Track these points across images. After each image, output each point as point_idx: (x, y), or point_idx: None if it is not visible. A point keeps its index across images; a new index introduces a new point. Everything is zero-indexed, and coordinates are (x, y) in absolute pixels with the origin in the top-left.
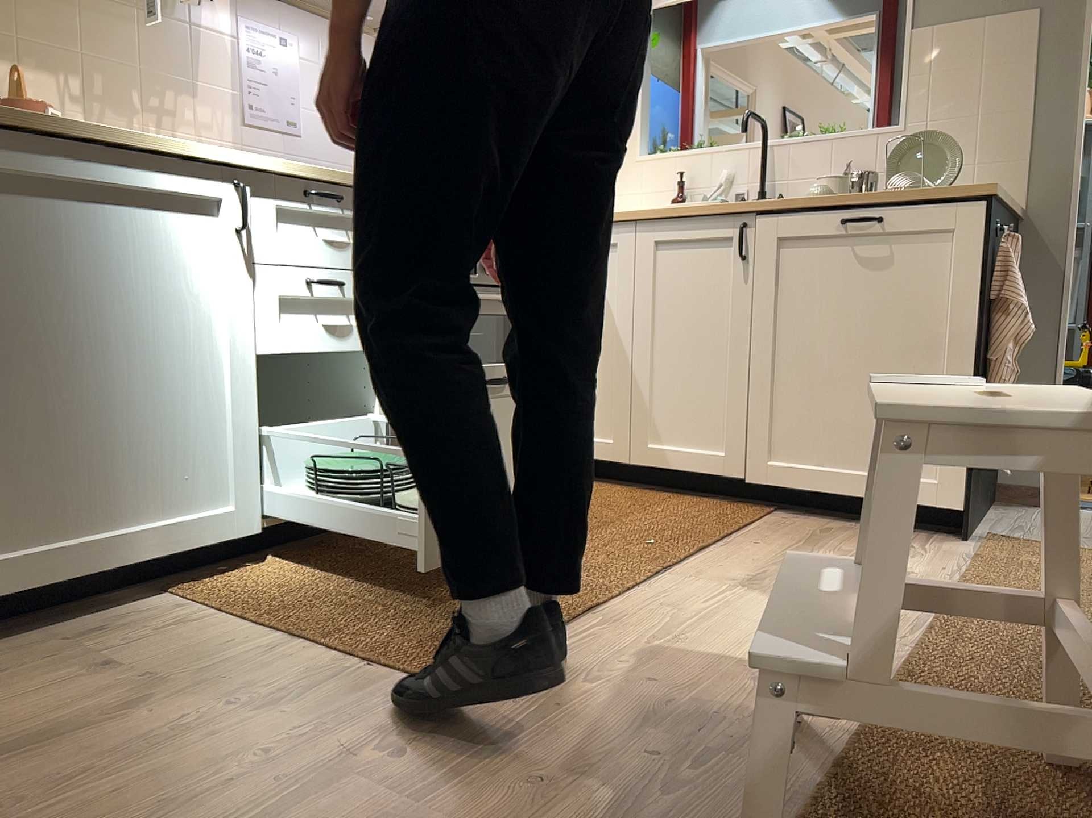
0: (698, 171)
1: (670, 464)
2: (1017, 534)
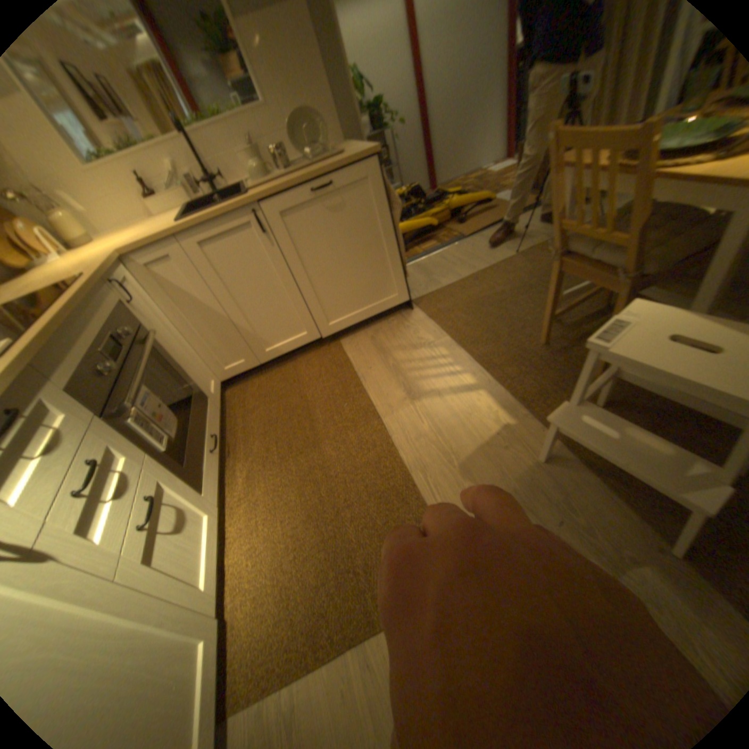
0: (144, 165)
1: (282, 353)
2: (421, 296)
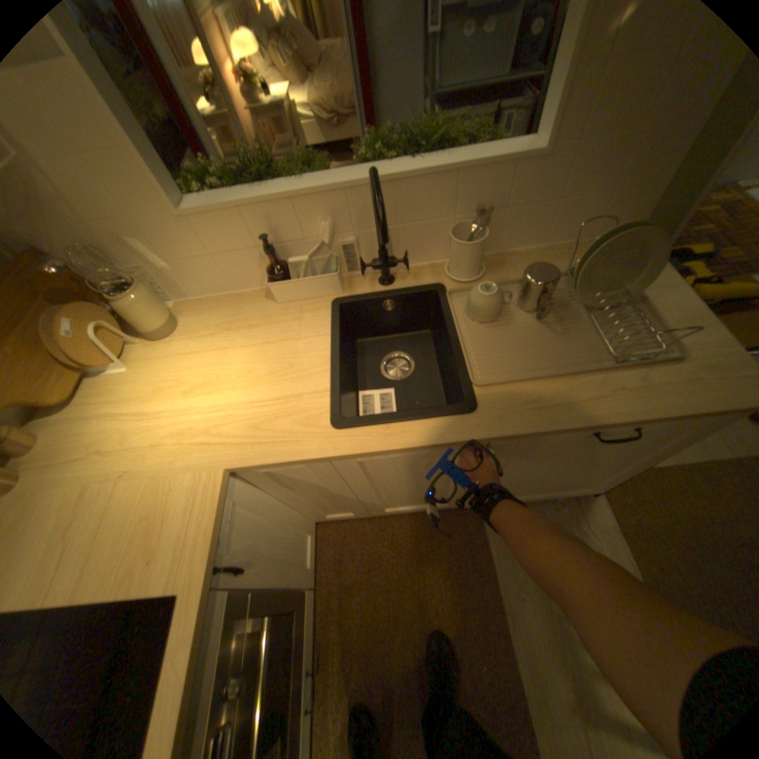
0: (278, 220)
1: (402, 513)
2: None
